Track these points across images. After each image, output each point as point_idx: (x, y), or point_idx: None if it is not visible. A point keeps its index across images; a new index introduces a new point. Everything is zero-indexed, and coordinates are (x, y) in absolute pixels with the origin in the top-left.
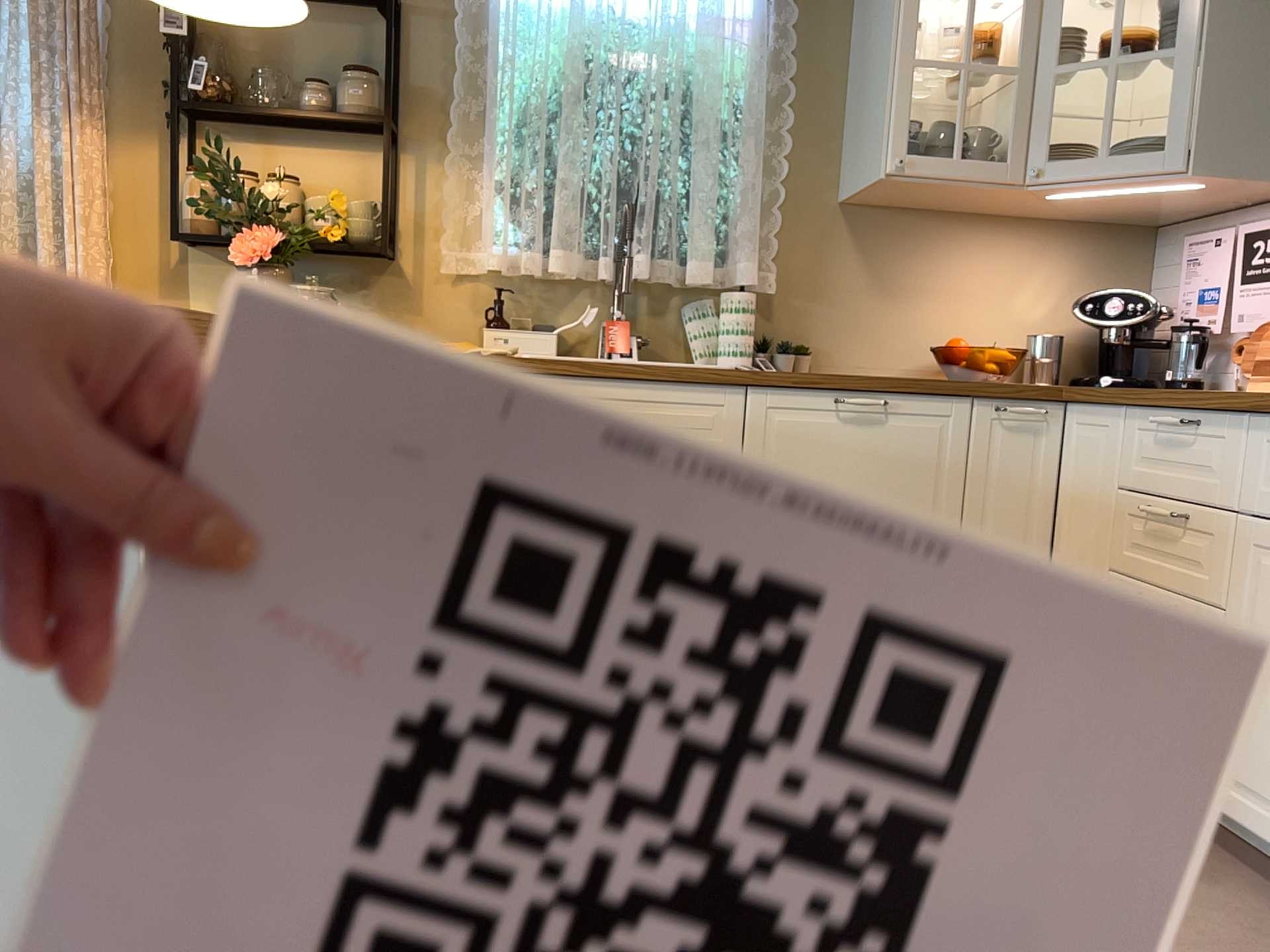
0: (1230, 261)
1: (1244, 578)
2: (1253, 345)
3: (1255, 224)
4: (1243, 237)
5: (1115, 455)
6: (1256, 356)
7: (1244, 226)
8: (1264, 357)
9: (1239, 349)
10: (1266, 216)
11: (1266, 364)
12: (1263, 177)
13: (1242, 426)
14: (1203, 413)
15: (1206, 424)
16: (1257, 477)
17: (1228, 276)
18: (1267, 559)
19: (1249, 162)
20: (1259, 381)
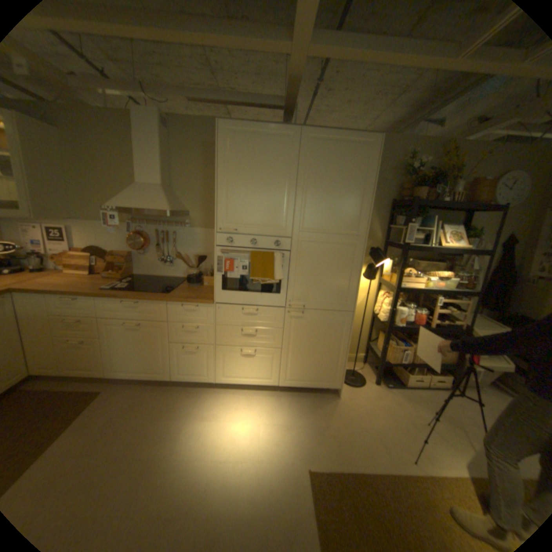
0: (41, 234)
1: (102, 331)
2: (59, 259)
3: (48, 225)
4: (44, 228)
5: (43, 307)
6: (61, 262)
7: (44, 225)
8: (65, 263)
9: (52, 258)
10: (49, 222)
11: (67, 265)
12: (53, 218)
13: (92, 299)
14: (78, 297)
15: (79, 299)
16: (100, 310)
17: (42, 238)
18: (108, 327)
19: (49, 214)
20: (66, 270)
